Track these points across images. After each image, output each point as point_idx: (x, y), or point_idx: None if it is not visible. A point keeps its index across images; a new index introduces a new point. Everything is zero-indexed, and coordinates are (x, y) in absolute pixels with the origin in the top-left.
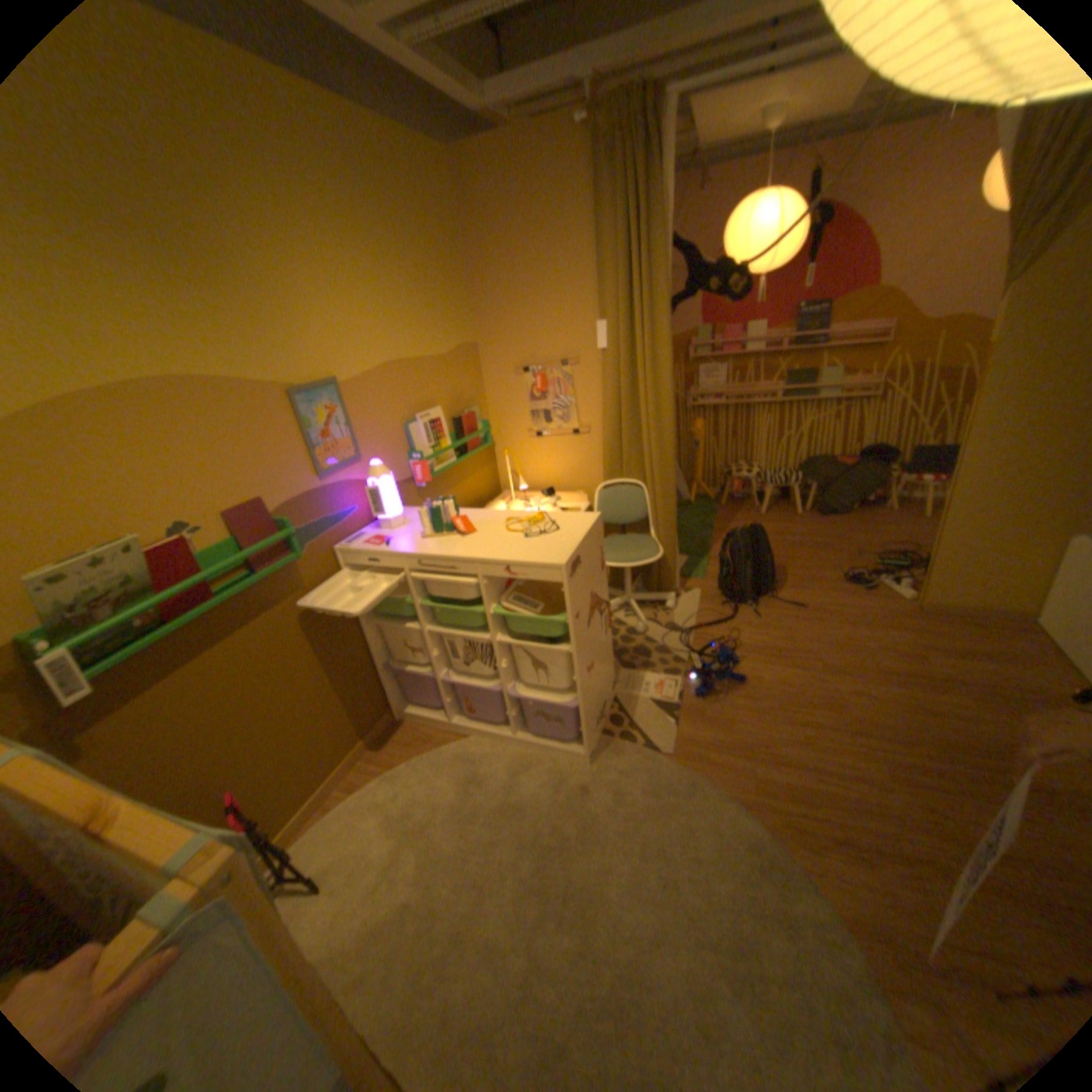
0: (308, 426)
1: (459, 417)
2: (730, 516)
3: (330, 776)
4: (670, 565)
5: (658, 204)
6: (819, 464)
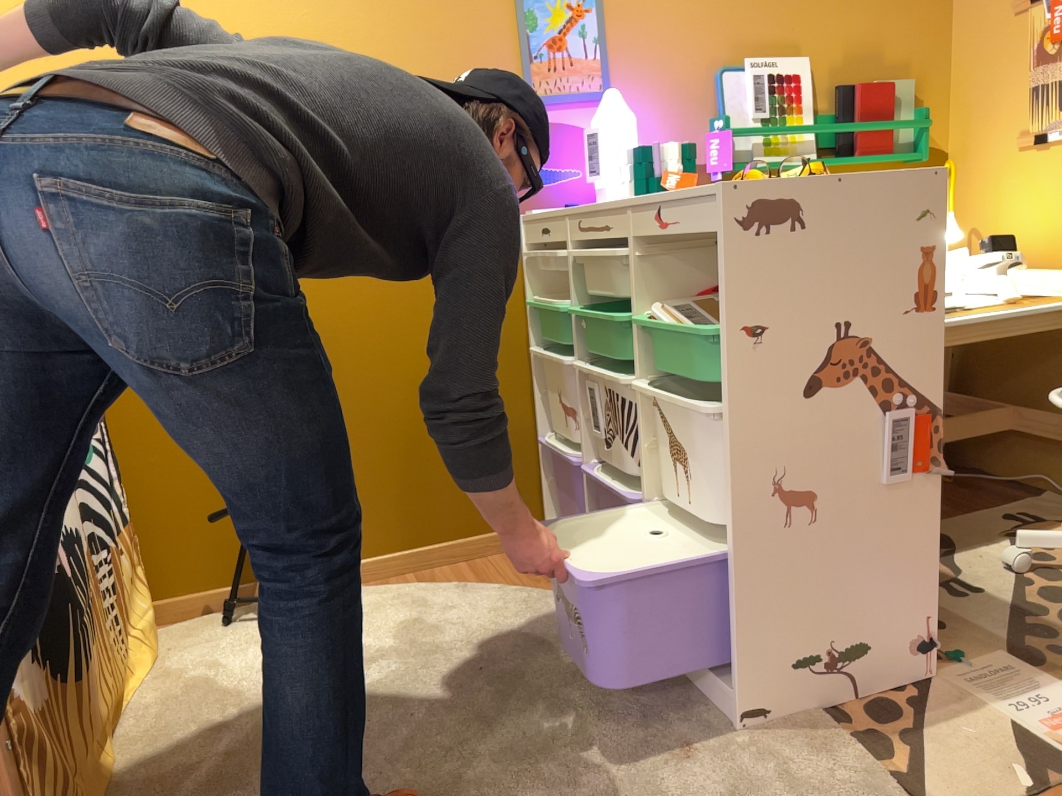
0: (533, 25)
1: (852, 85)
2: None
3: (415, 548)
4: None
5: None
6: None
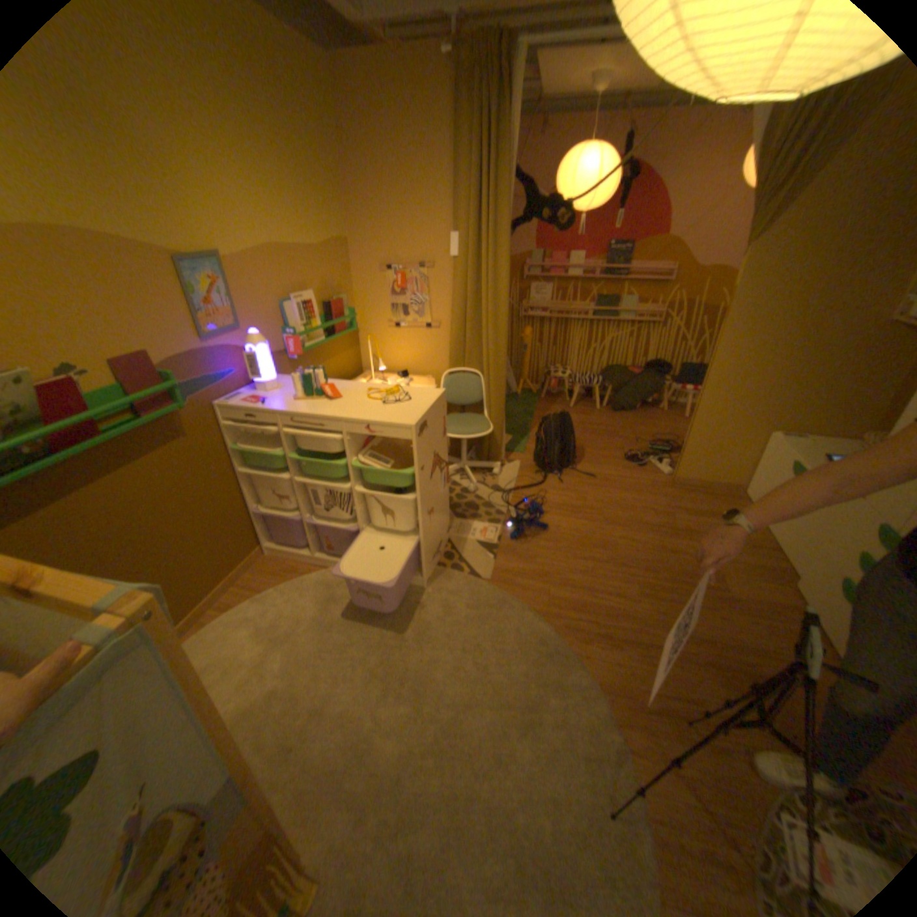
0: (193, 292)
1: (330, 303)
2: (546, 408)
3: (207, 598)
4: (498, 441)
5: (506, 140)
6: (614, 372)
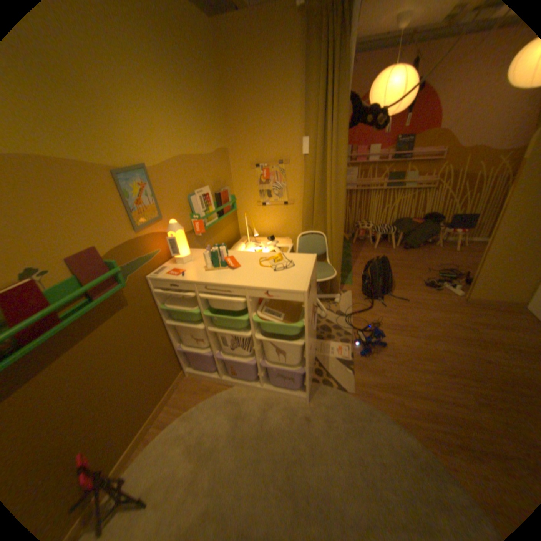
0: (127, 196)
1: (219, 193)
2: (358, 250)
3: (148, 420)
4: (337, 279)
5: (347, 64)
6: (403, 223)
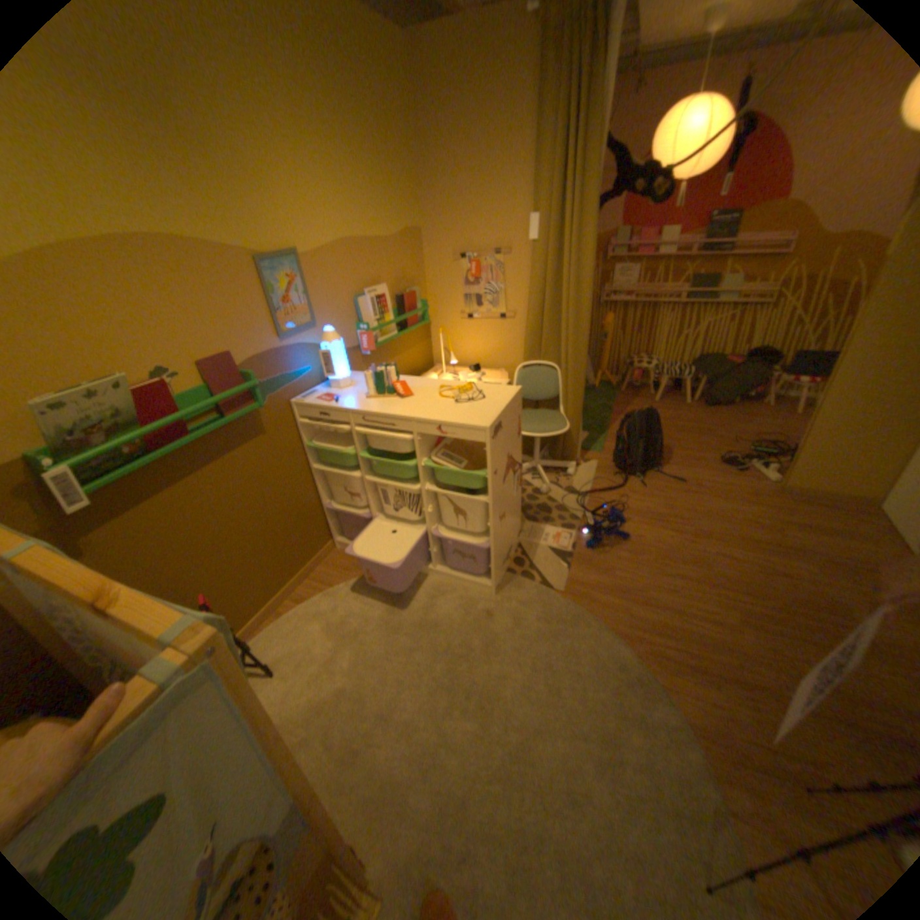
0: (272, 291)
1: (403, 295)
2: (628, 402)
3: (283, 589)
4: (574, 439)
5: (598, 102)
6: (710, 362)
